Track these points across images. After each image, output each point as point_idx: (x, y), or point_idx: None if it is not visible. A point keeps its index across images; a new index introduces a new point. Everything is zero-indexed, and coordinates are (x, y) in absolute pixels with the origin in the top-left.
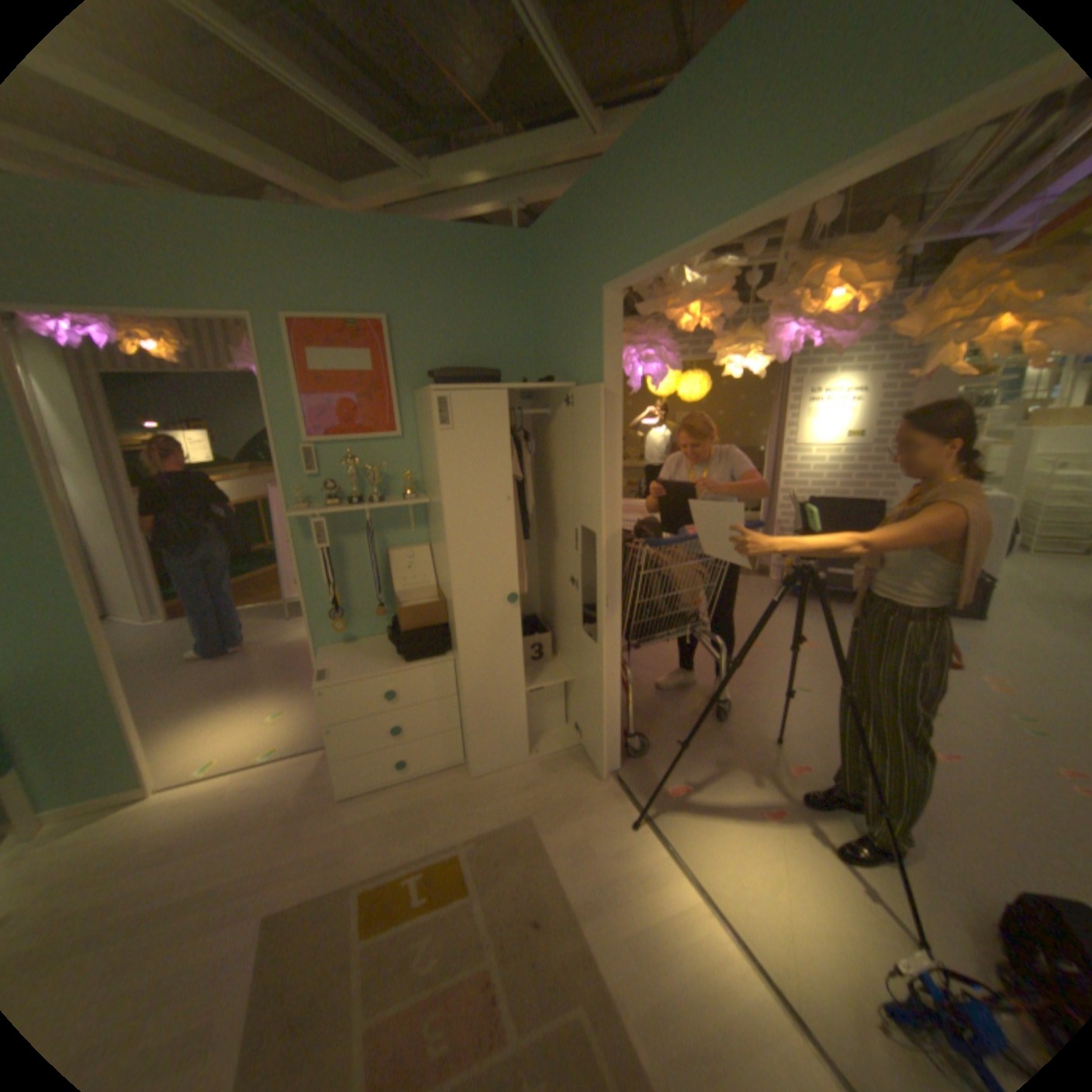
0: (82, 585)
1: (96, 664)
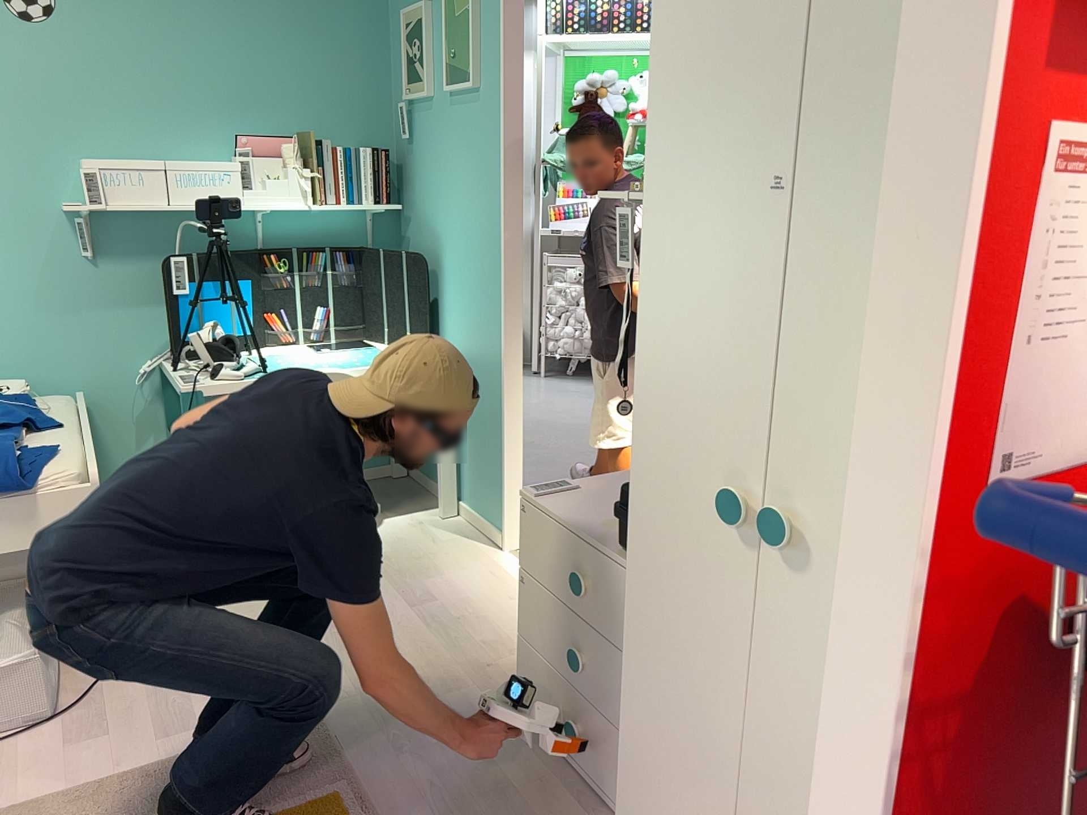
0: (506, 260)
1: (500, 361)
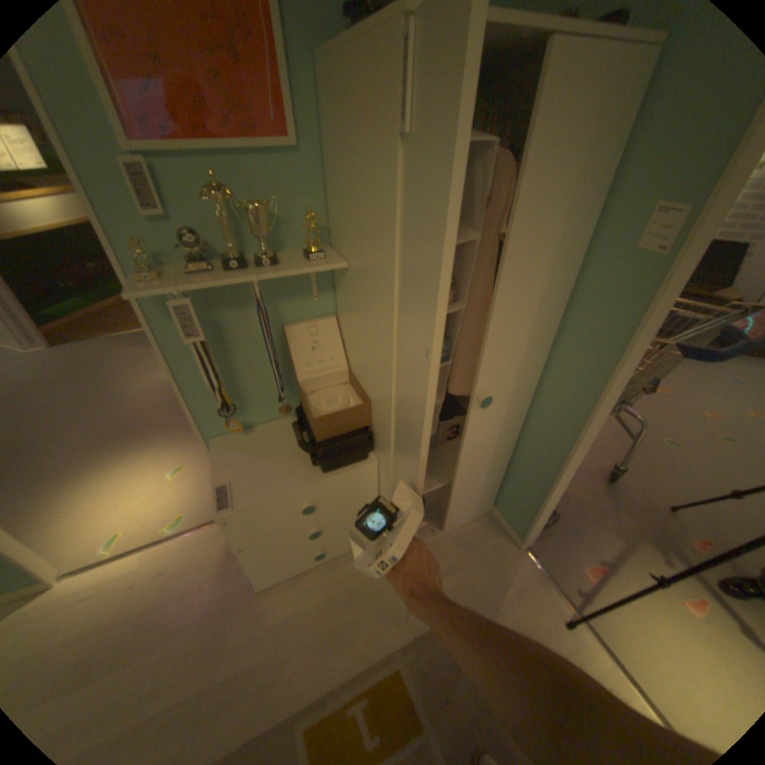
0: None
1: None
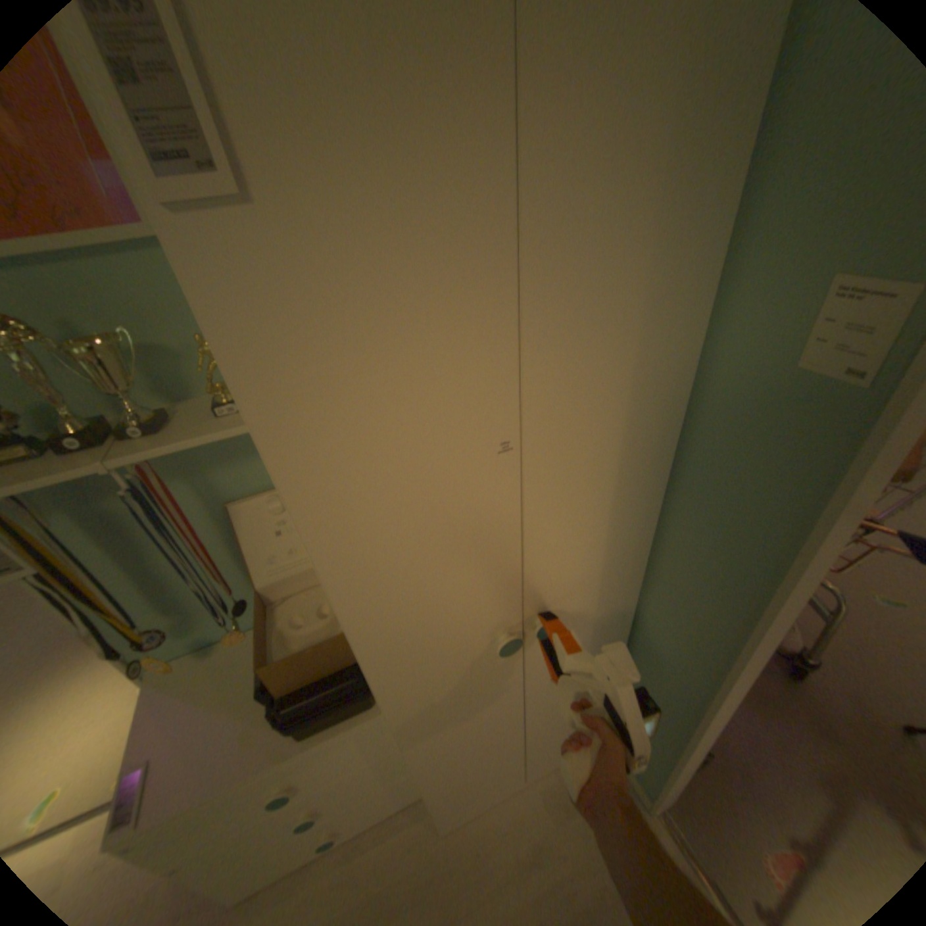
0: None
1: None
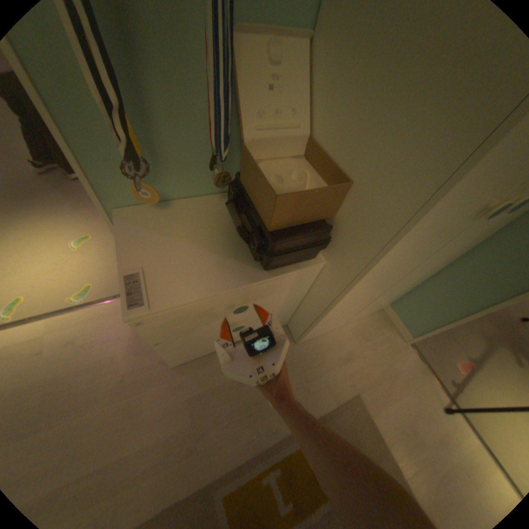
0: None
1: None
